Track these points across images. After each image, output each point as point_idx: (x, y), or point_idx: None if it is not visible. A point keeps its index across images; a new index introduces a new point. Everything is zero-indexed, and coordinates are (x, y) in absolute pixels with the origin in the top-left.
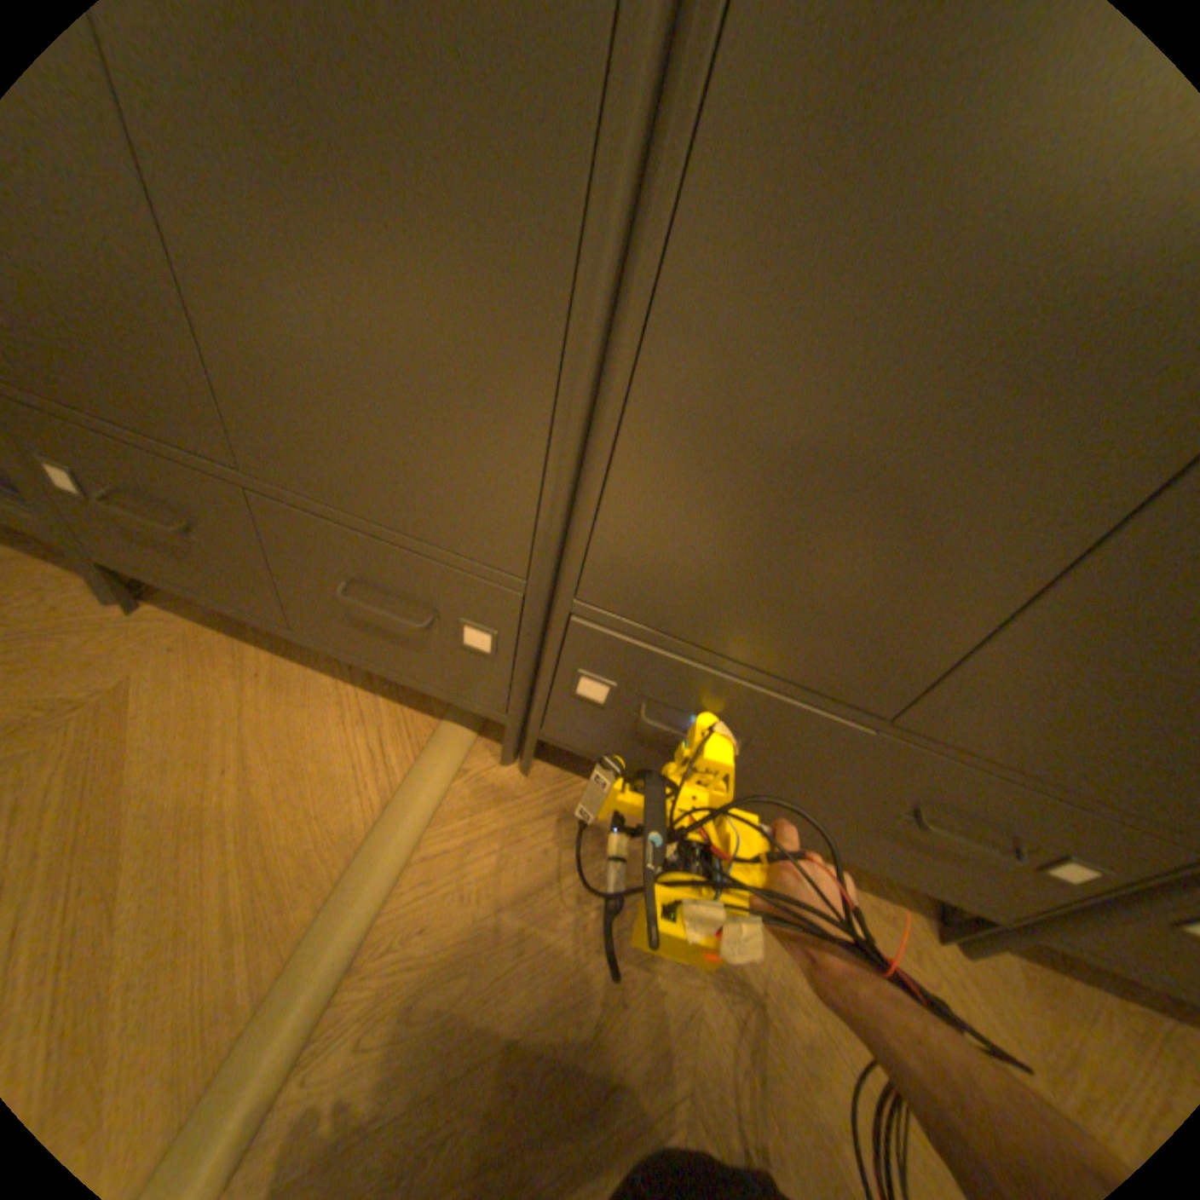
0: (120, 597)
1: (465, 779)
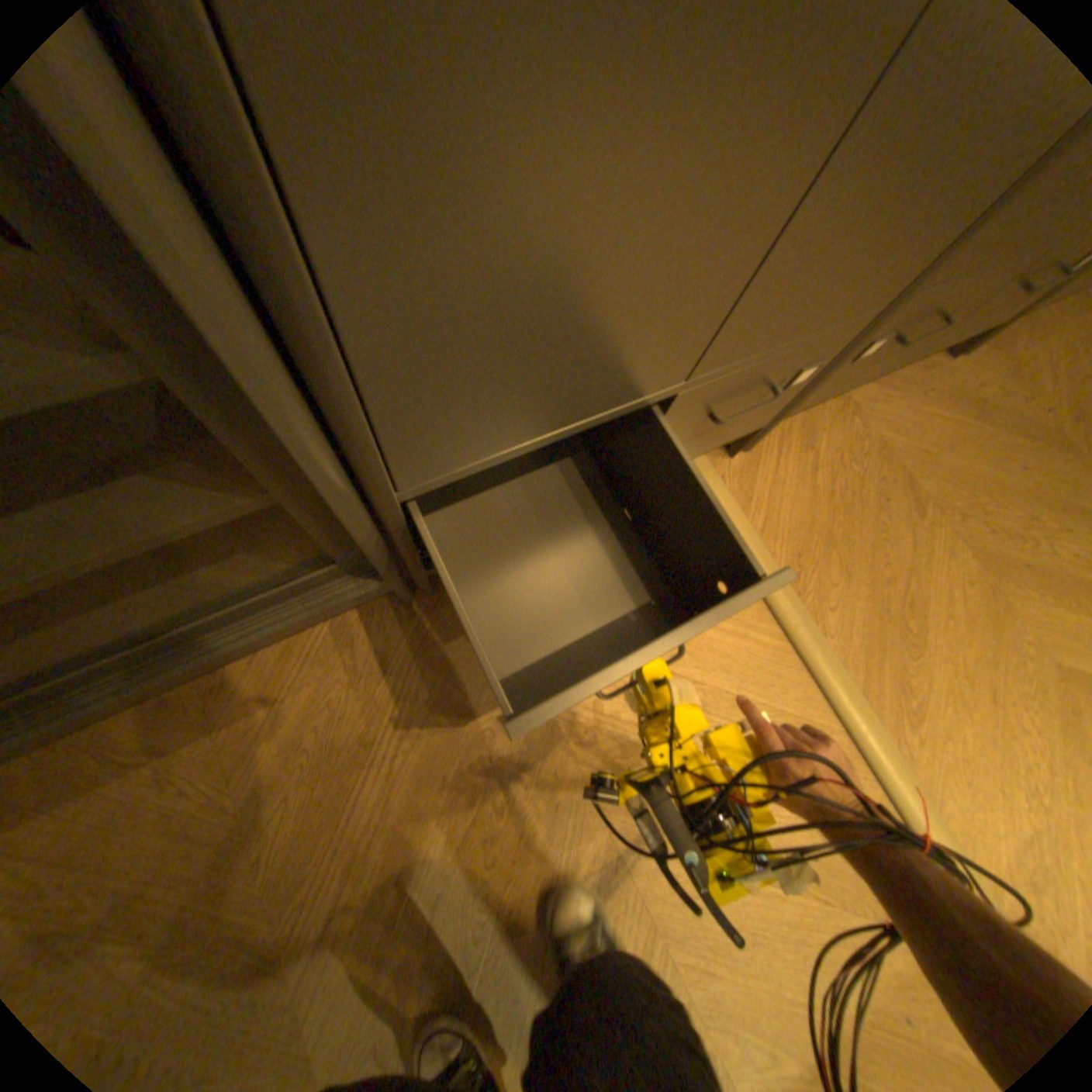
0: (411, 588)
1: (730, 480)
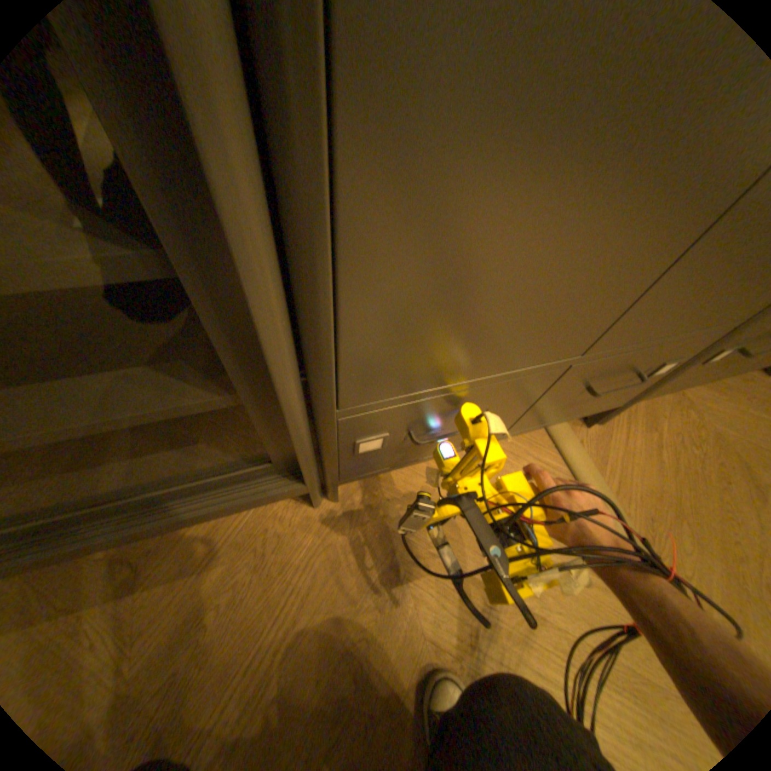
0: (322, 493)
1: (587, 445)
